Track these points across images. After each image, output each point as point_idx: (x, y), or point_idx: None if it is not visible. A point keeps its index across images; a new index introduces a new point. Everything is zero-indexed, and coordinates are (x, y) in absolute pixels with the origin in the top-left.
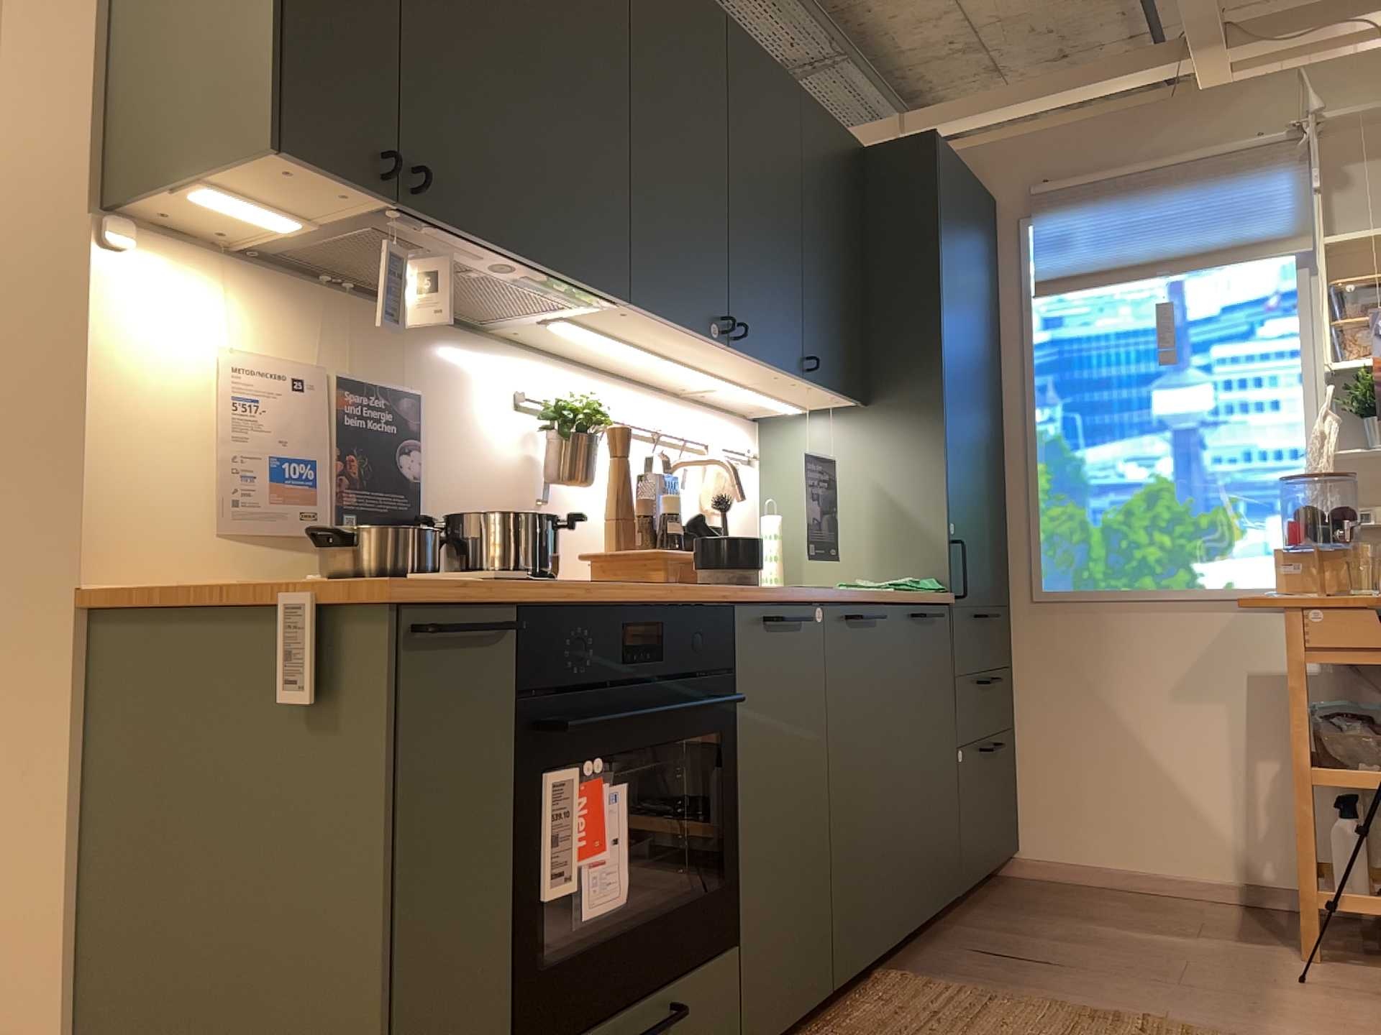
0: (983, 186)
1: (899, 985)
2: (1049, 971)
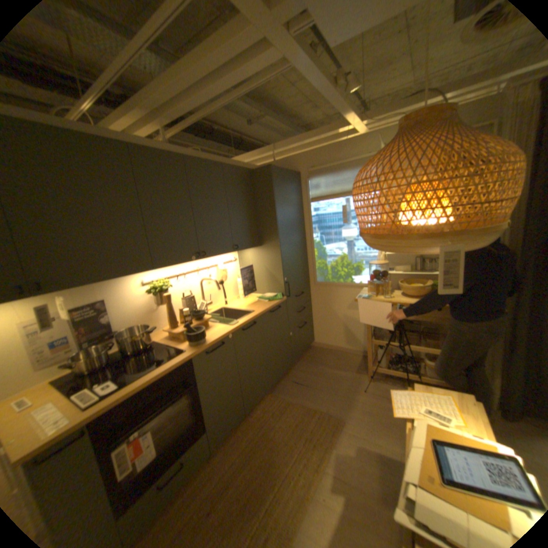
0: (296, 167)
1: (268, 401)
2: (306, 391)
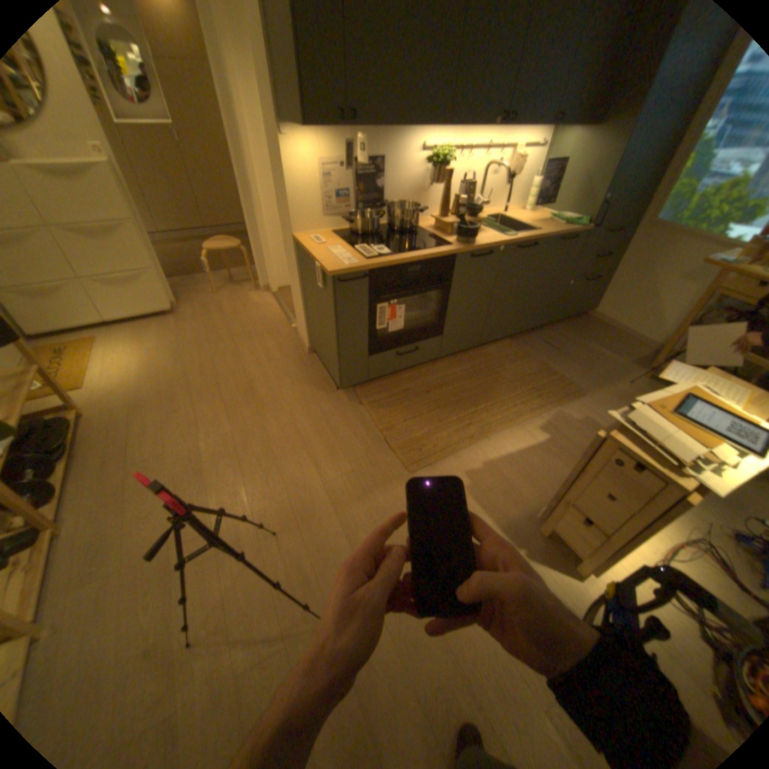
0: None
1: (506, 344)
2: (554, 353)
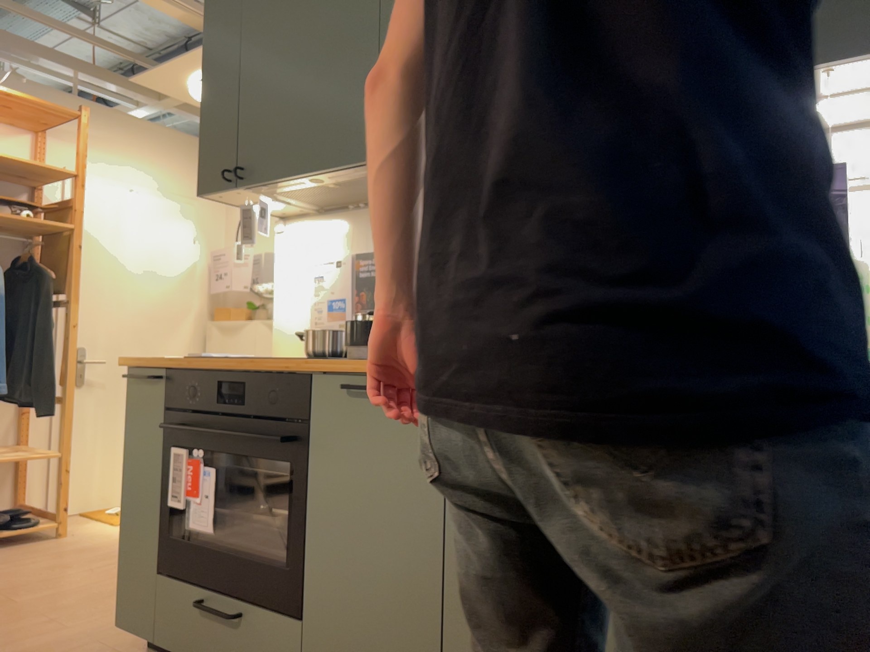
0: None
1: None
2: None
